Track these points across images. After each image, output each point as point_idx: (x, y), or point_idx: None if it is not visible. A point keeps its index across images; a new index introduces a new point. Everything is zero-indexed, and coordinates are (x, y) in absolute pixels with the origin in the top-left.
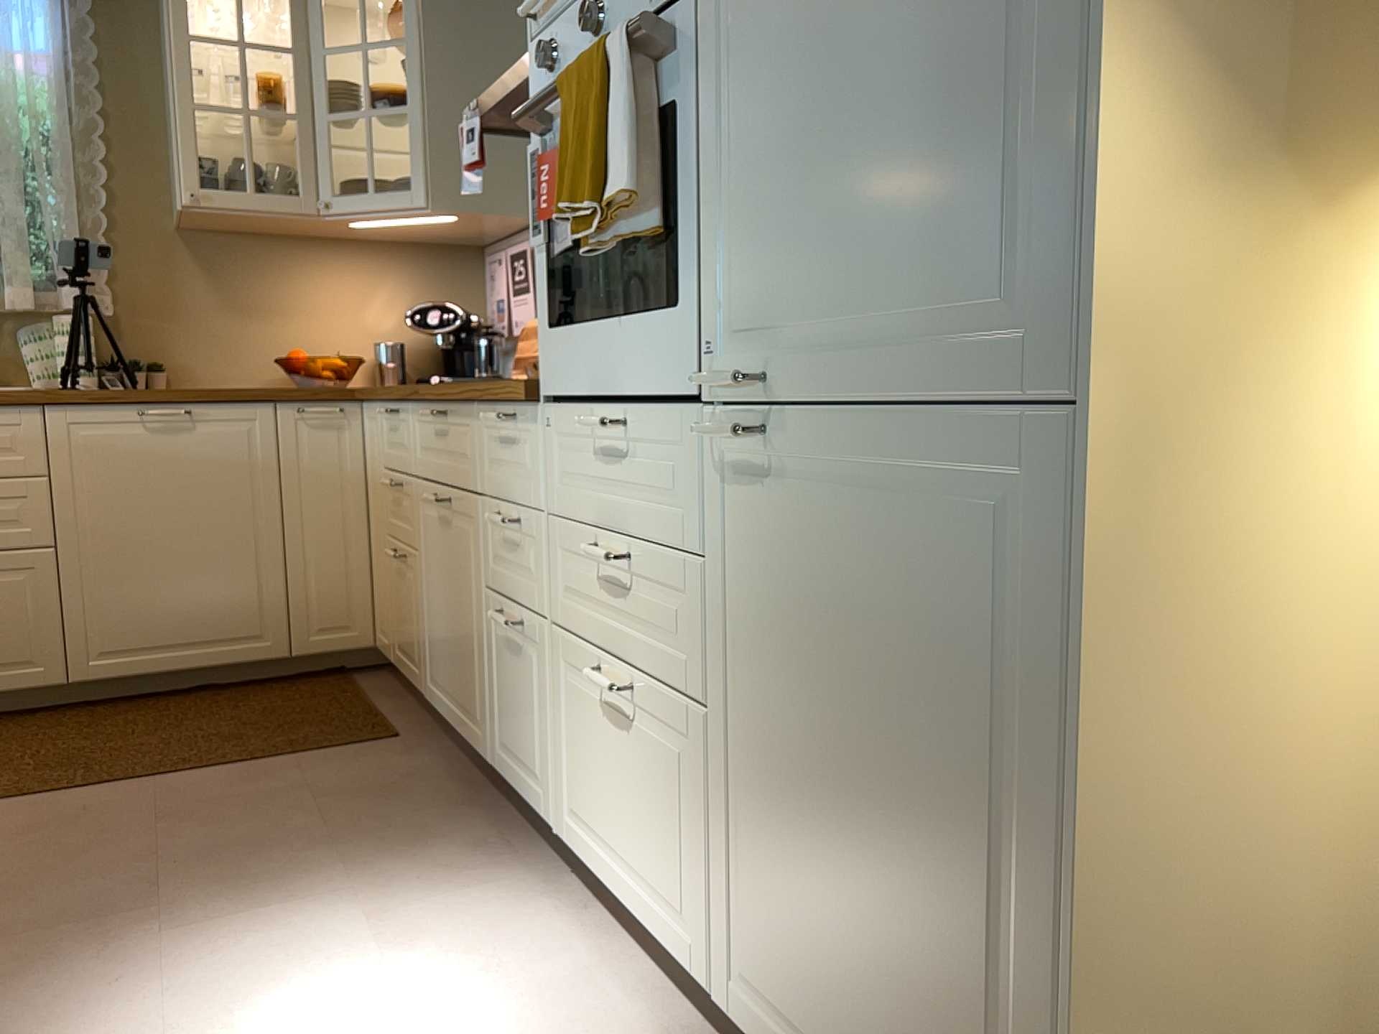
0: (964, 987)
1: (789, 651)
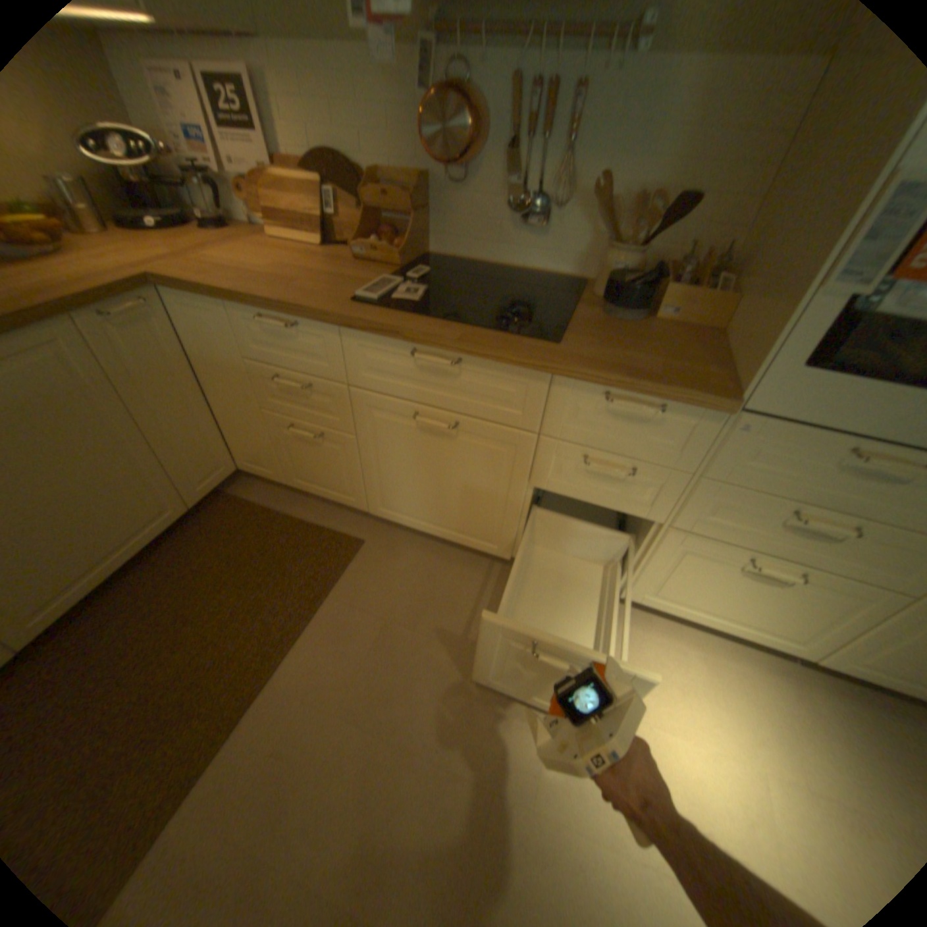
0: None
1: None
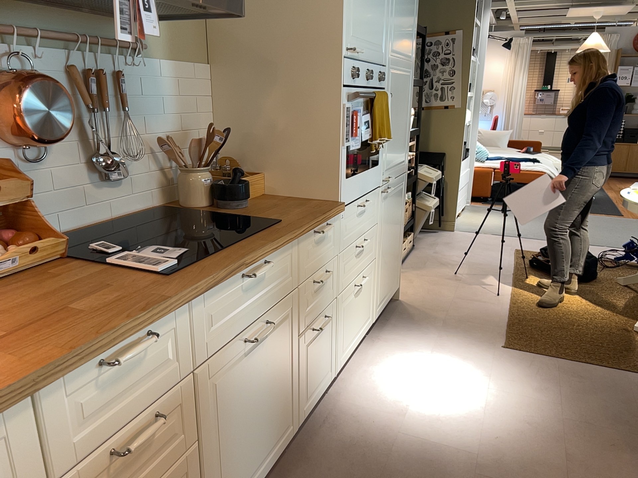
0: (397, 254)
1: (387, 227)
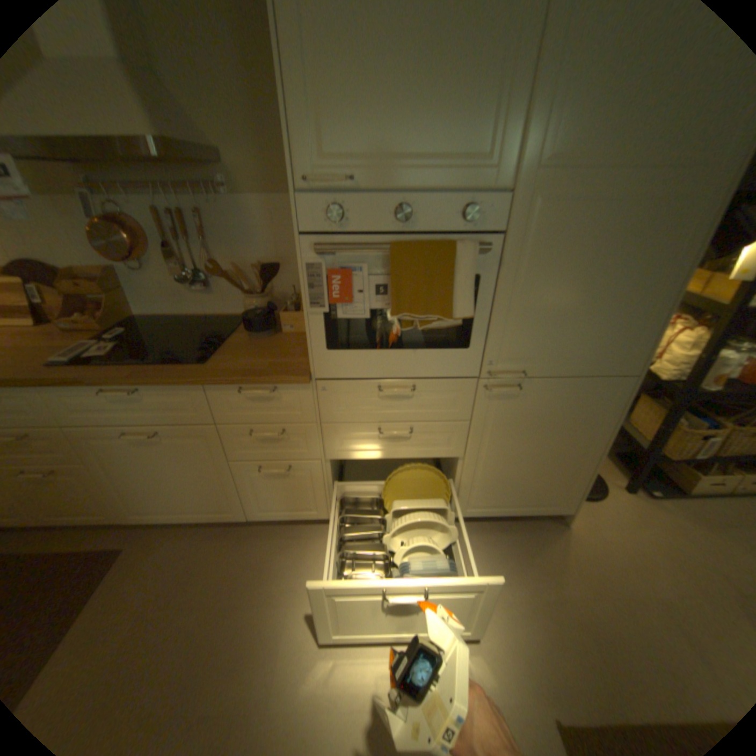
0: (562, 476)
1: (511, 434)
